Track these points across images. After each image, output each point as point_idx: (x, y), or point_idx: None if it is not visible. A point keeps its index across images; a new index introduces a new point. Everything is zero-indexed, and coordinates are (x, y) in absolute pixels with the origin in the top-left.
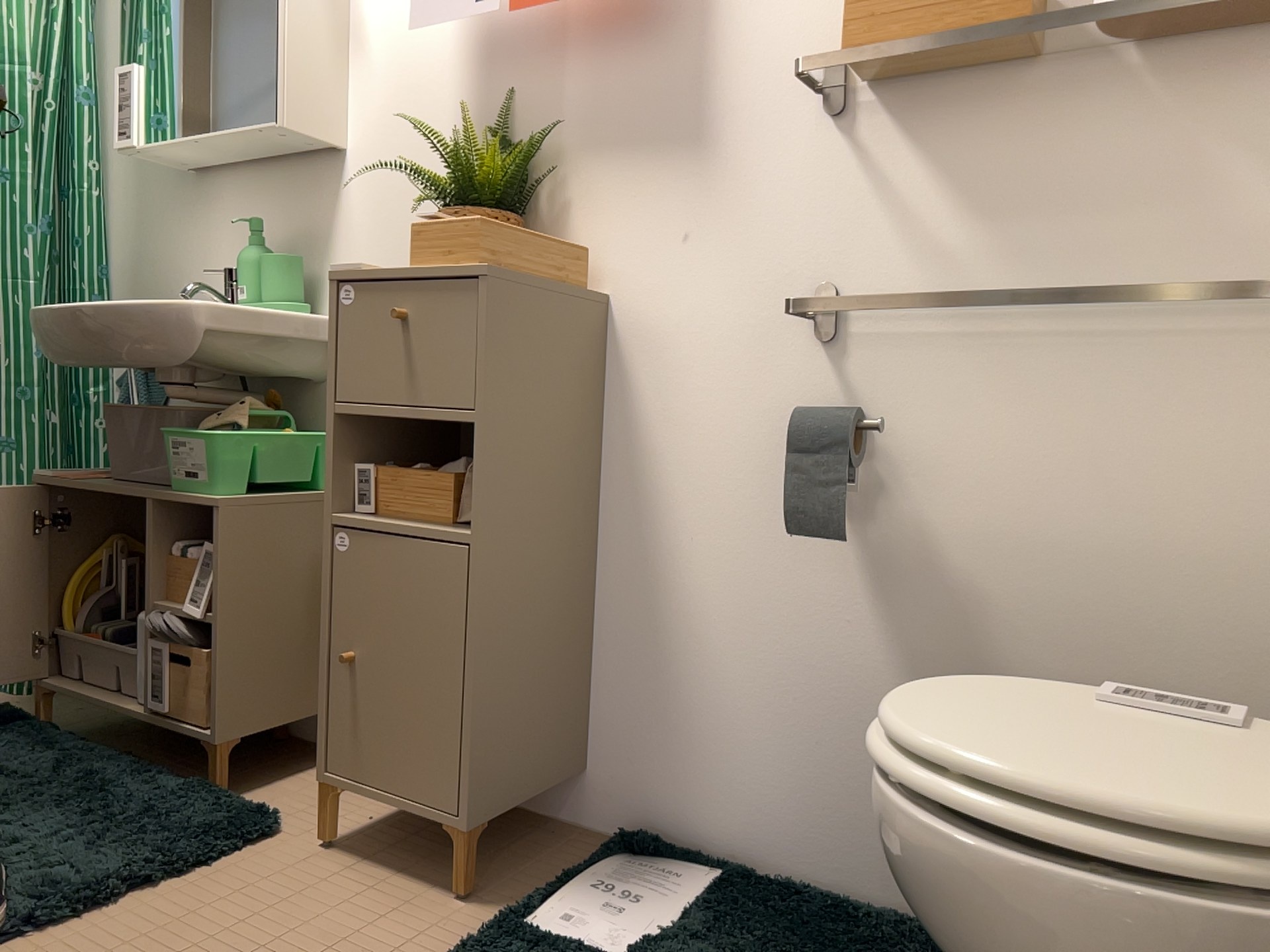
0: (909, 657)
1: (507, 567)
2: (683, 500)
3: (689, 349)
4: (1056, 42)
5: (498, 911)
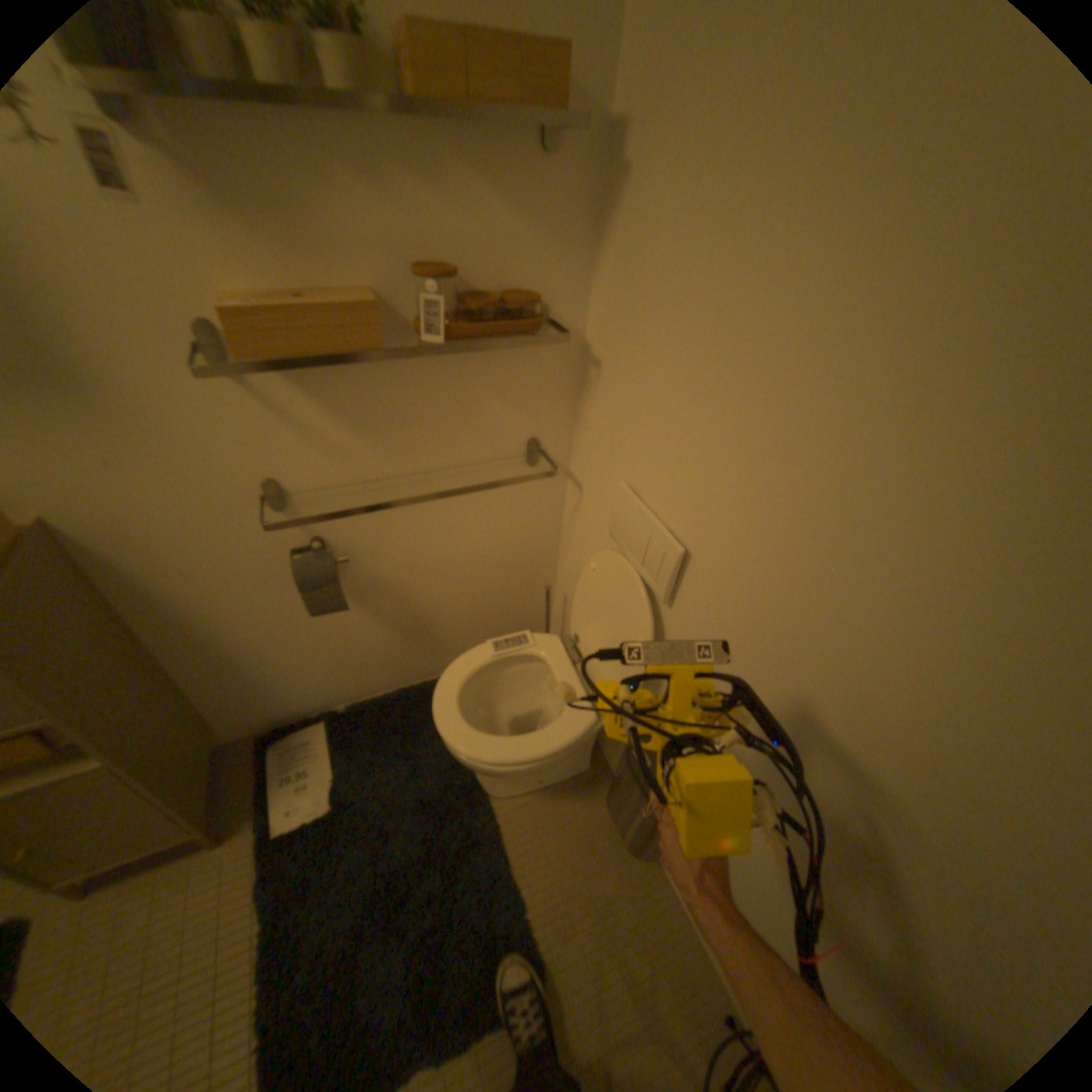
0: (384, 619)
1: (135, 745)
2: (212, 610)
3: (166, 534)
4: (393, 321)
5: (253, 847)
